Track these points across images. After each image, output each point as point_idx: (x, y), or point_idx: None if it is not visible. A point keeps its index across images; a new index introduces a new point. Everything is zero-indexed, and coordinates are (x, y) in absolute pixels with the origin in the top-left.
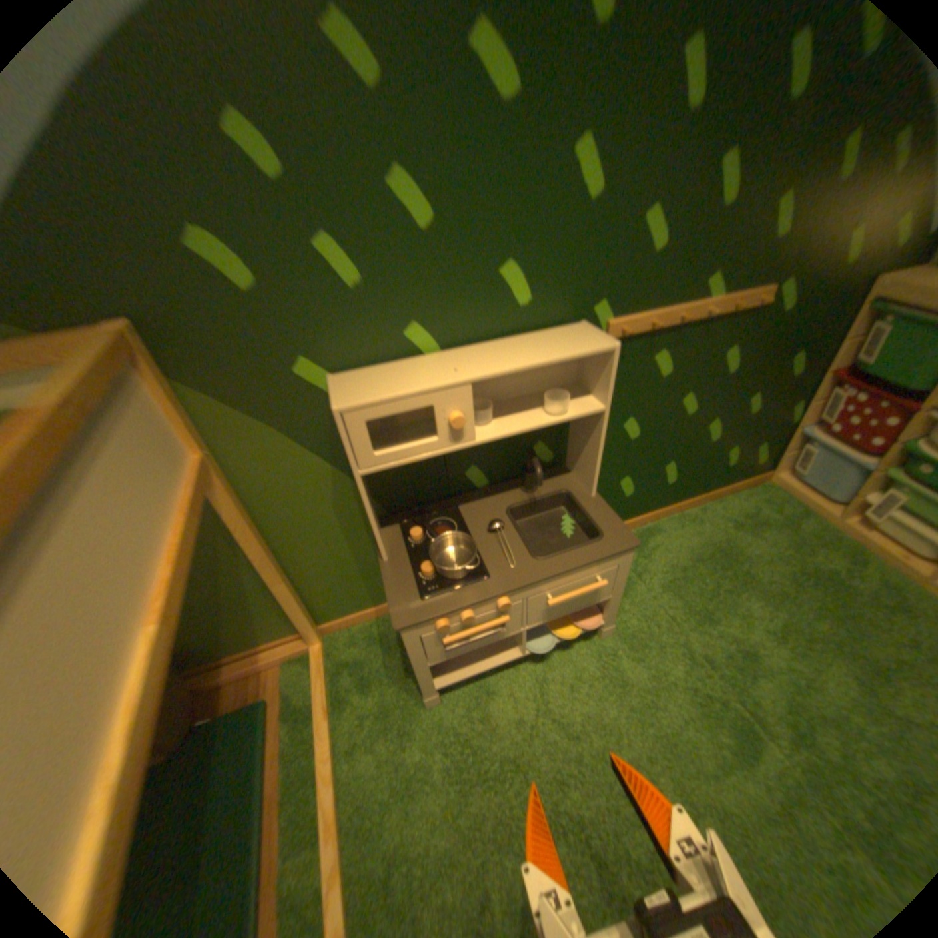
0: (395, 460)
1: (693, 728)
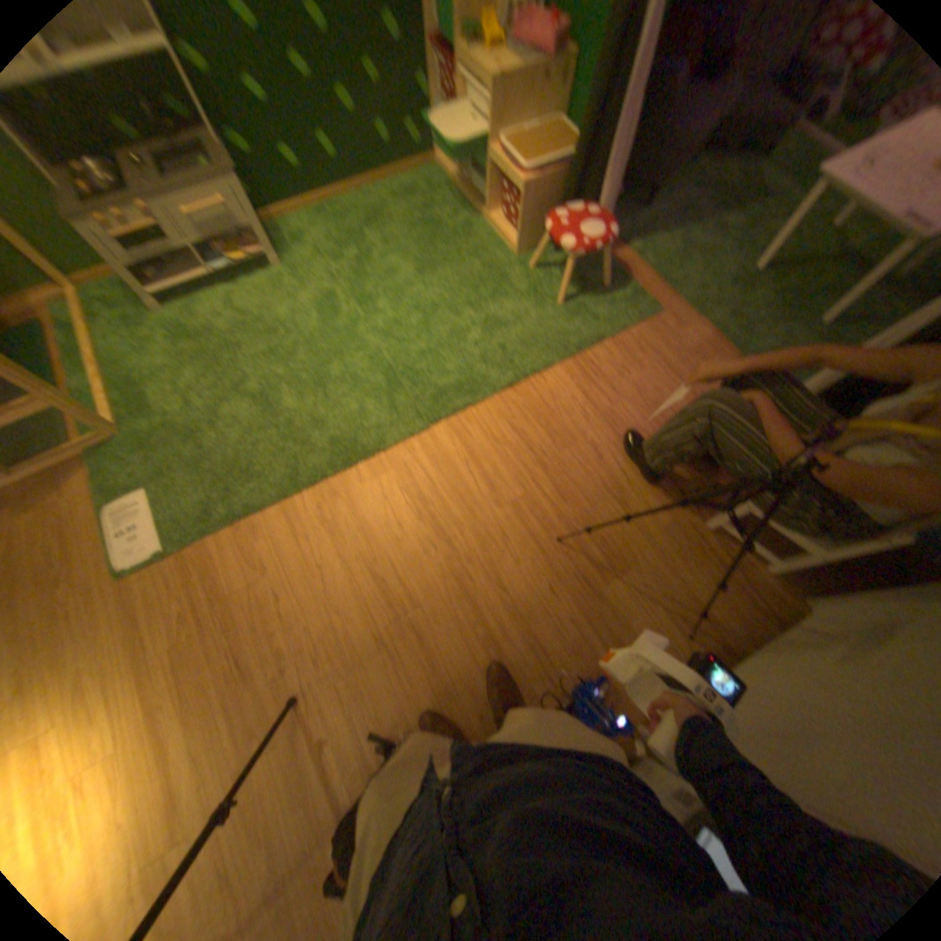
0: None
1: (315, 305)
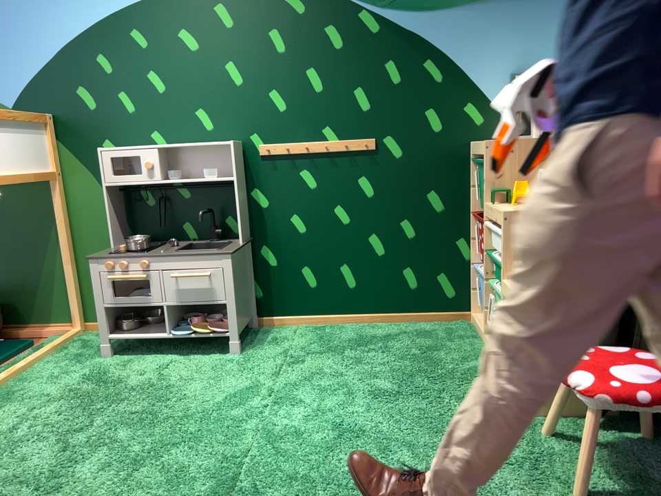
0: (120, 180)
1: (233, 389)
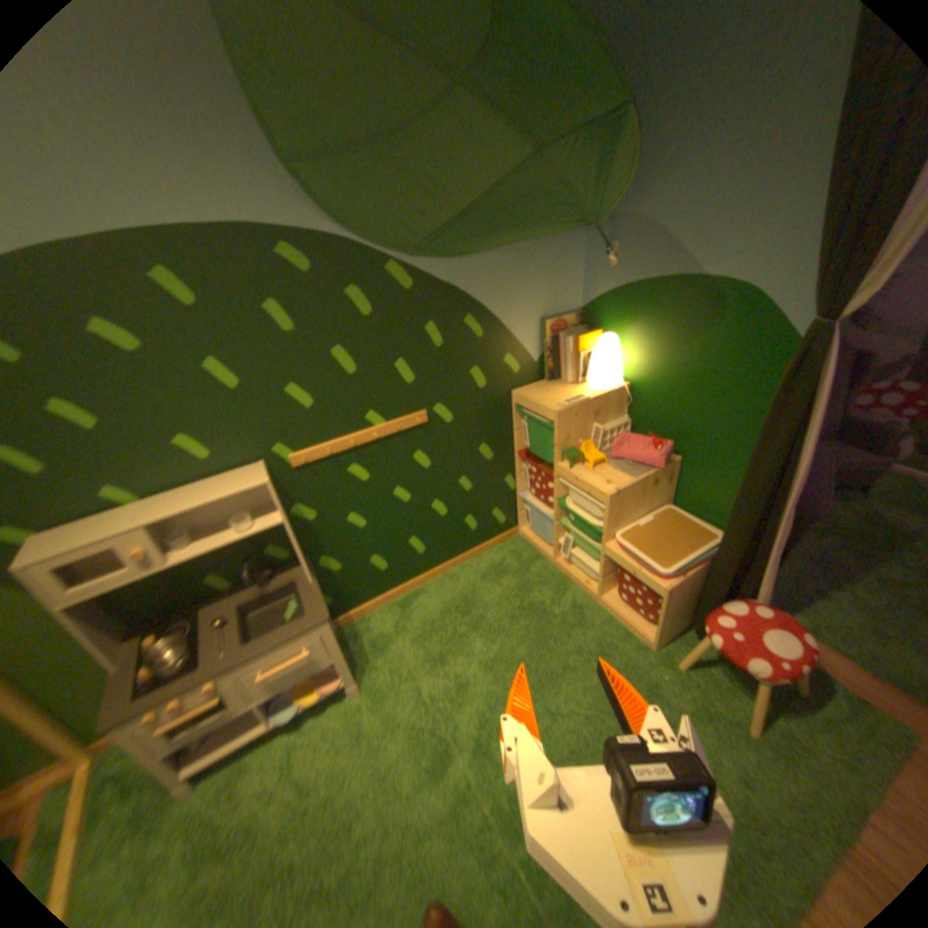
0: (90, 590)
1: (403, 758)
